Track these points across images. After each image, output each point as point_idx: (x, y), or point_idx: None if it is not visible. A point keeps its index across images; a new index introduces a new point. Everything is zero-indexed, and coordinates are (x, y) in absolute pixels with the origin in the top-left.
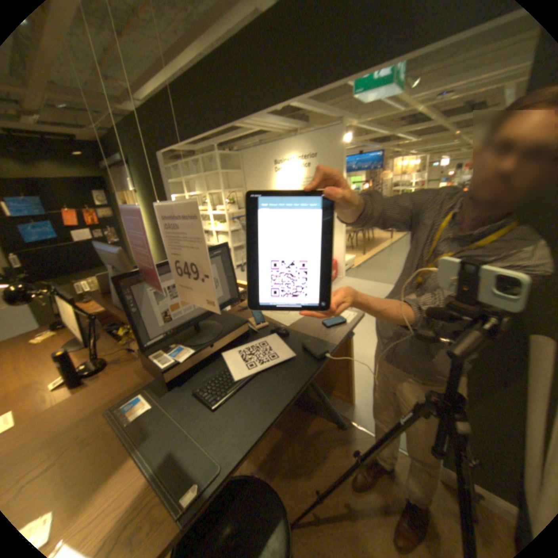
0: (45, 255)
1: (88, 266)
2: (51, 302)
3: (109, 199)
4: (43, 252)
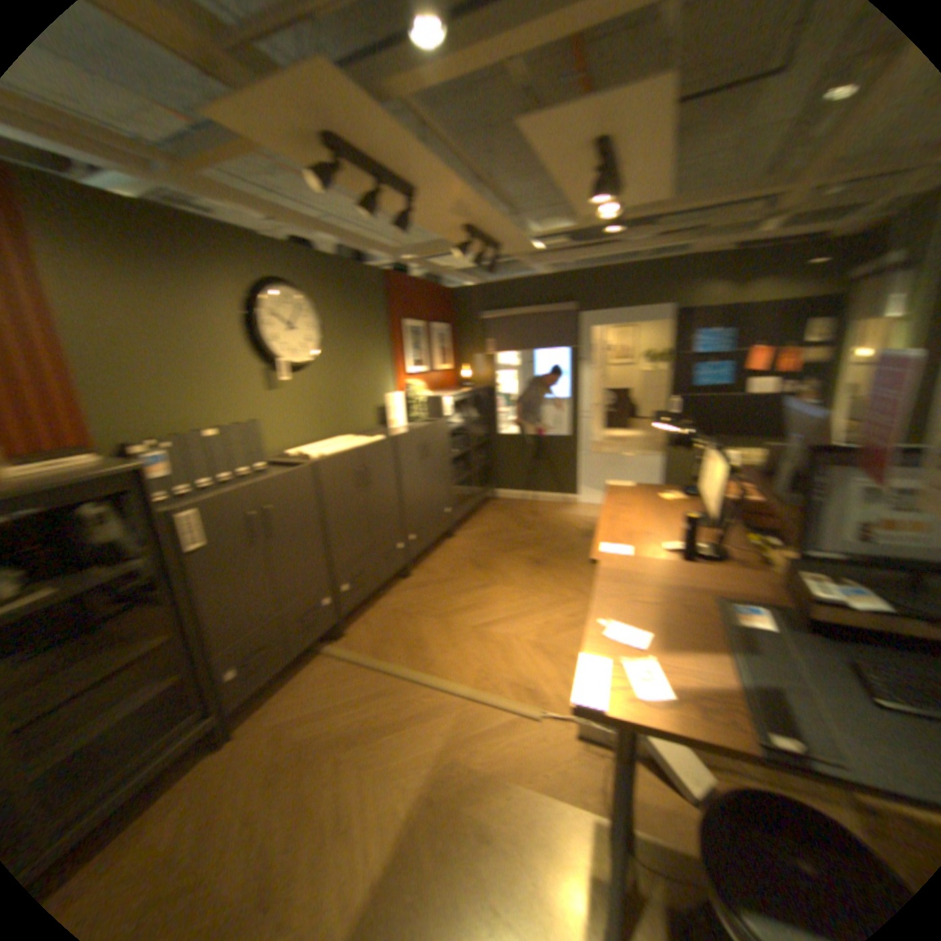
0: (709, 404)
1: (753, 430)
2: (709, 459)
3: (840, 331)
4: (710, 399)
